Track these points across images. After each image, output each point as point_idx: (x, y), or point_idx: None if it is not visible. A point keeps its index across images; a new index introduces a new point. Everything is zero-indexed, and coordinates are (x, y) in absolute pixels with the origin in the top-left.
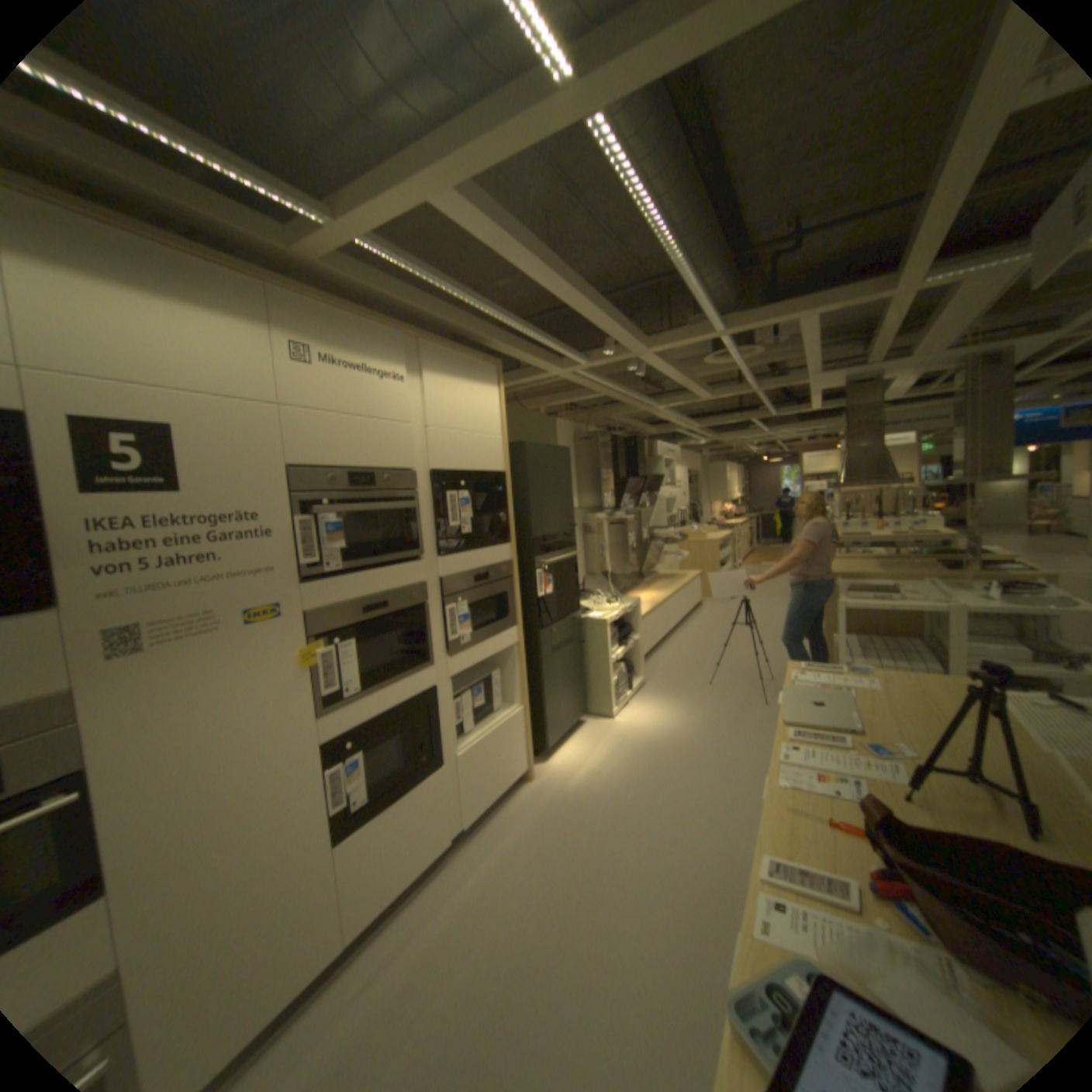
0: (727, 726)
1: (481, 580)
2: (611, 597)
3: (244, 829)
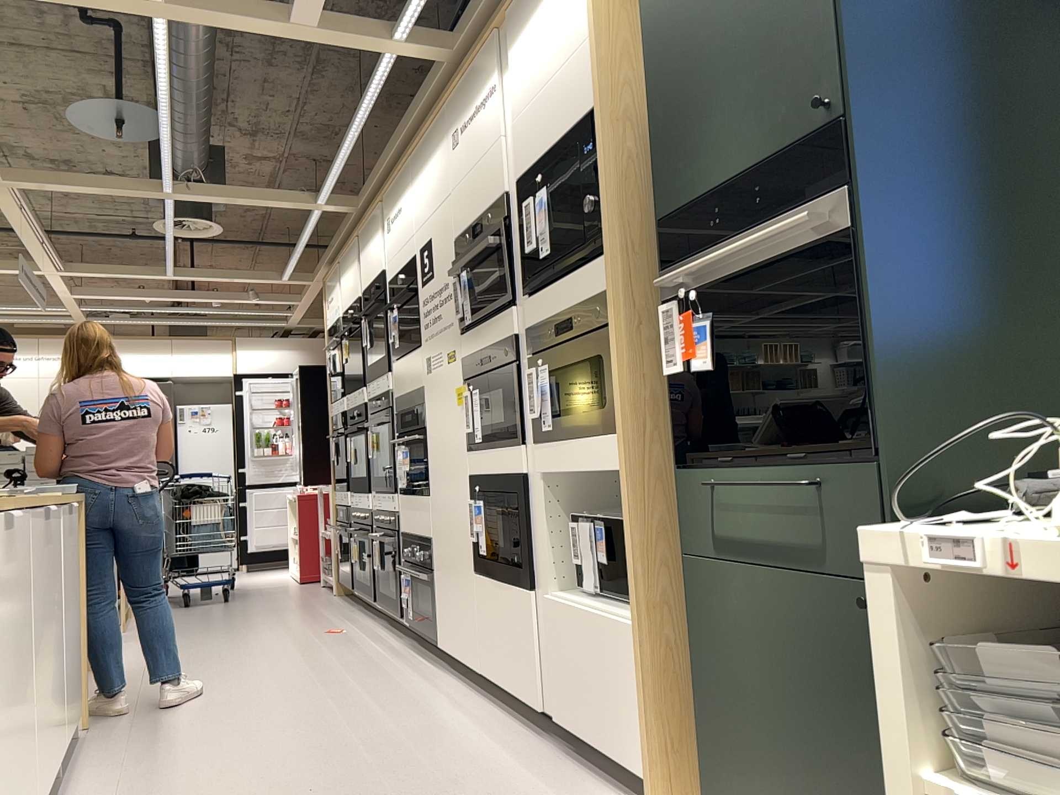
0: None
1: (566, 329)
2: None
3: (450, 507)
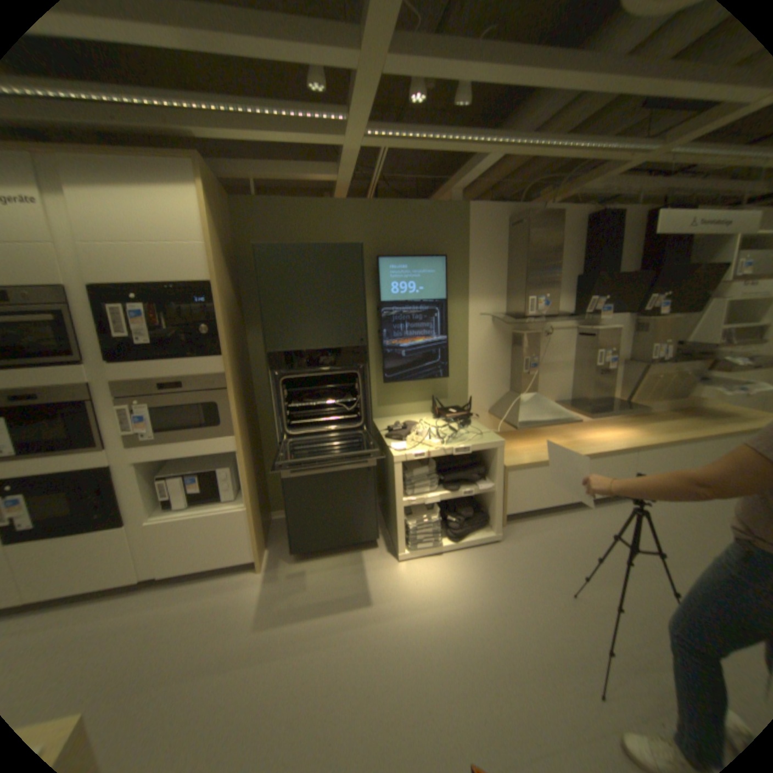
0: (486, 675)
1: (168, 388)
2: (461, 429)
3: None
